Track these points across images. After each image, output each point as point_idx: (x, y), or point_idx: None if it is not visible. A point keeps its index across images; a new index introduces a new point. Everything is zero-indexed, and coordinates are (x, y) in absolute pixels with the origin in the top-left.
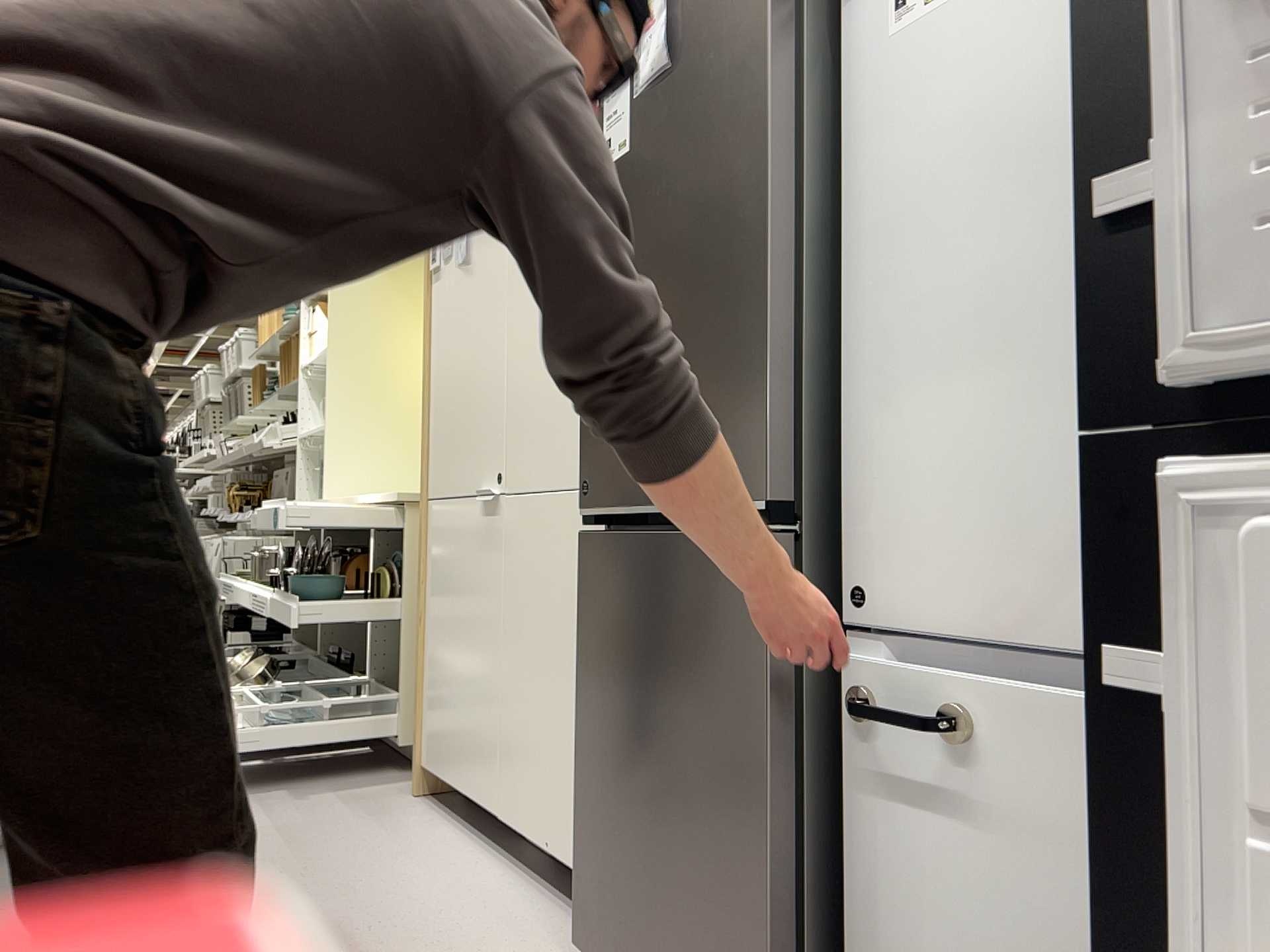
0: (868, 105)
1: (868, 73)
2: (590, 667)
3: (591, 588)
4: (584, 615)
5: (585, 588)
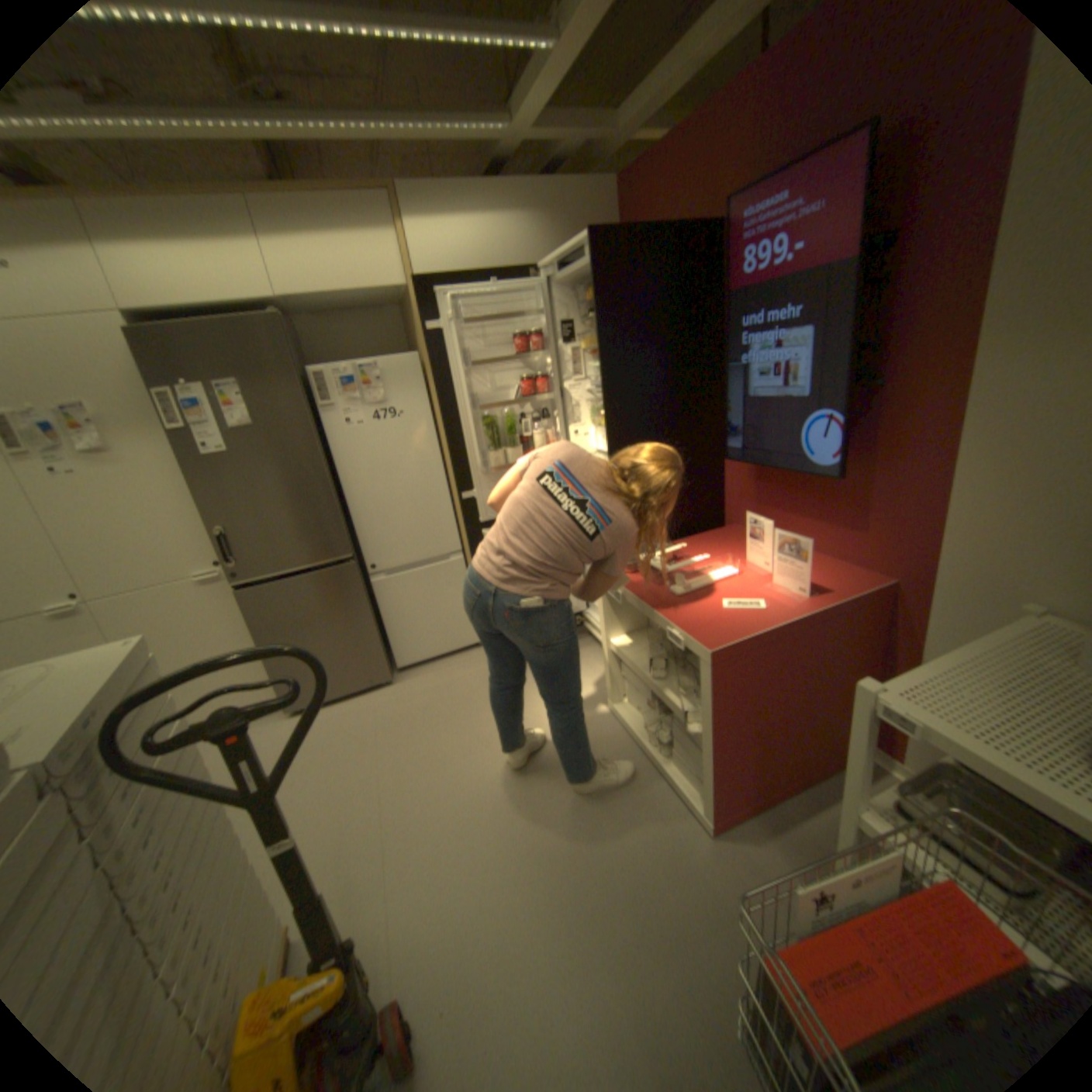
0: (340, 446)
1: (337, 437)
2: (262, 630)
3: (253, 606)
4: (250, 616)
5: (247, 608)
